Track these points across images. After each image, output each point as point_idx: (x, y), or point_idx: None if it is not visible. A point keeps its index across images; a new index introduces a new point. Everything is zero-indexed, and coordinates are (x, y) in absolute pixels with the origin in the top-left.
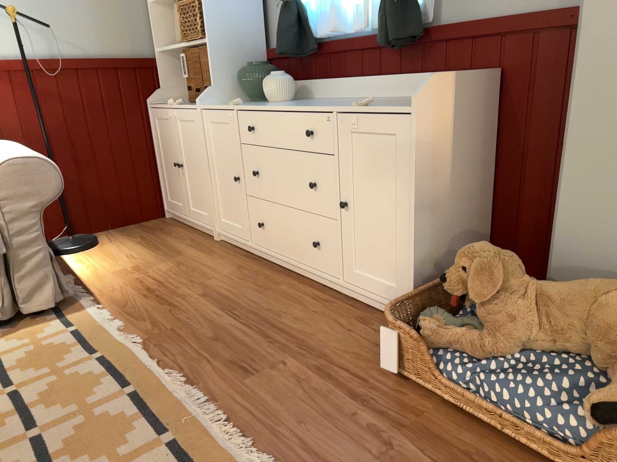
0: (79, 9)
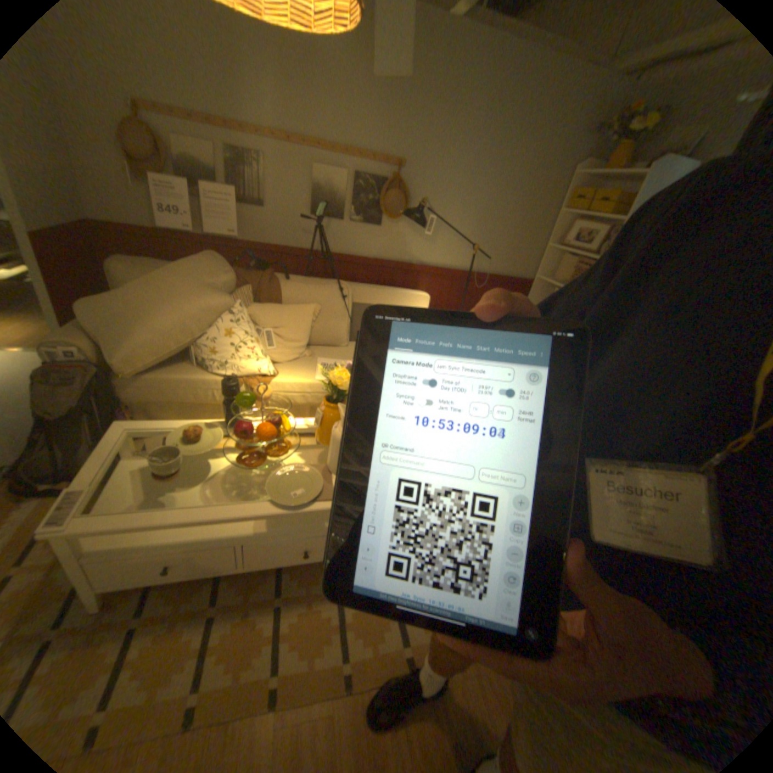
0: (505, 242)
